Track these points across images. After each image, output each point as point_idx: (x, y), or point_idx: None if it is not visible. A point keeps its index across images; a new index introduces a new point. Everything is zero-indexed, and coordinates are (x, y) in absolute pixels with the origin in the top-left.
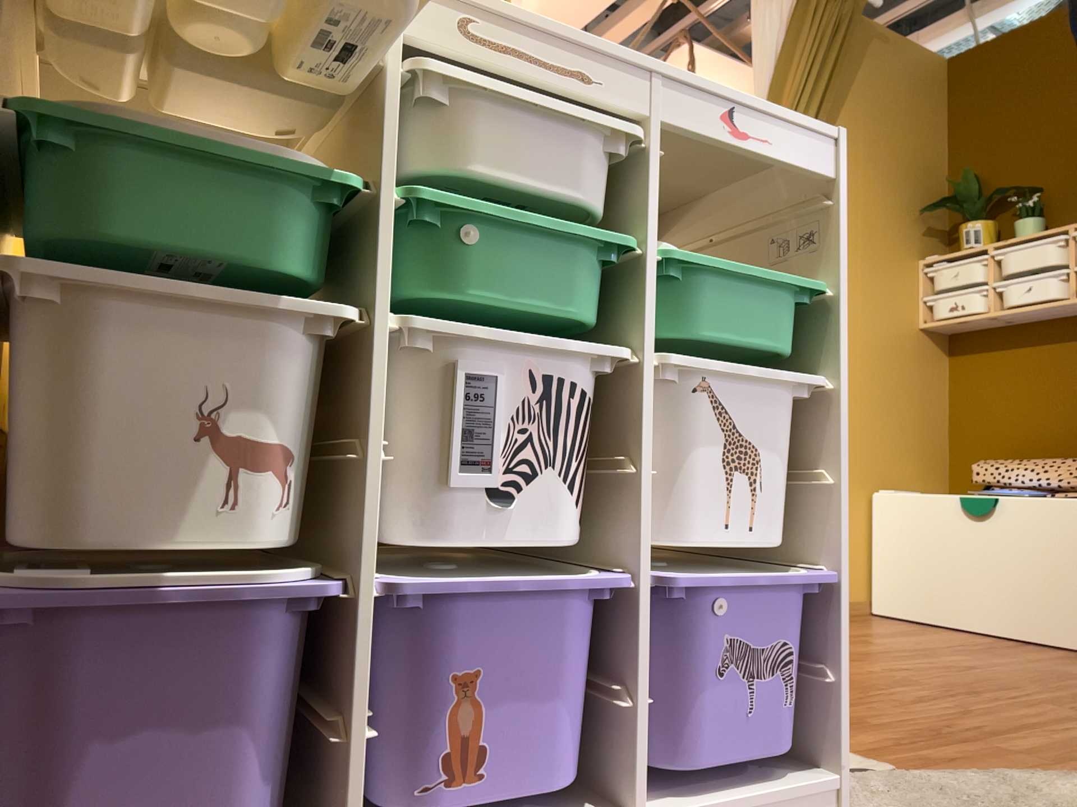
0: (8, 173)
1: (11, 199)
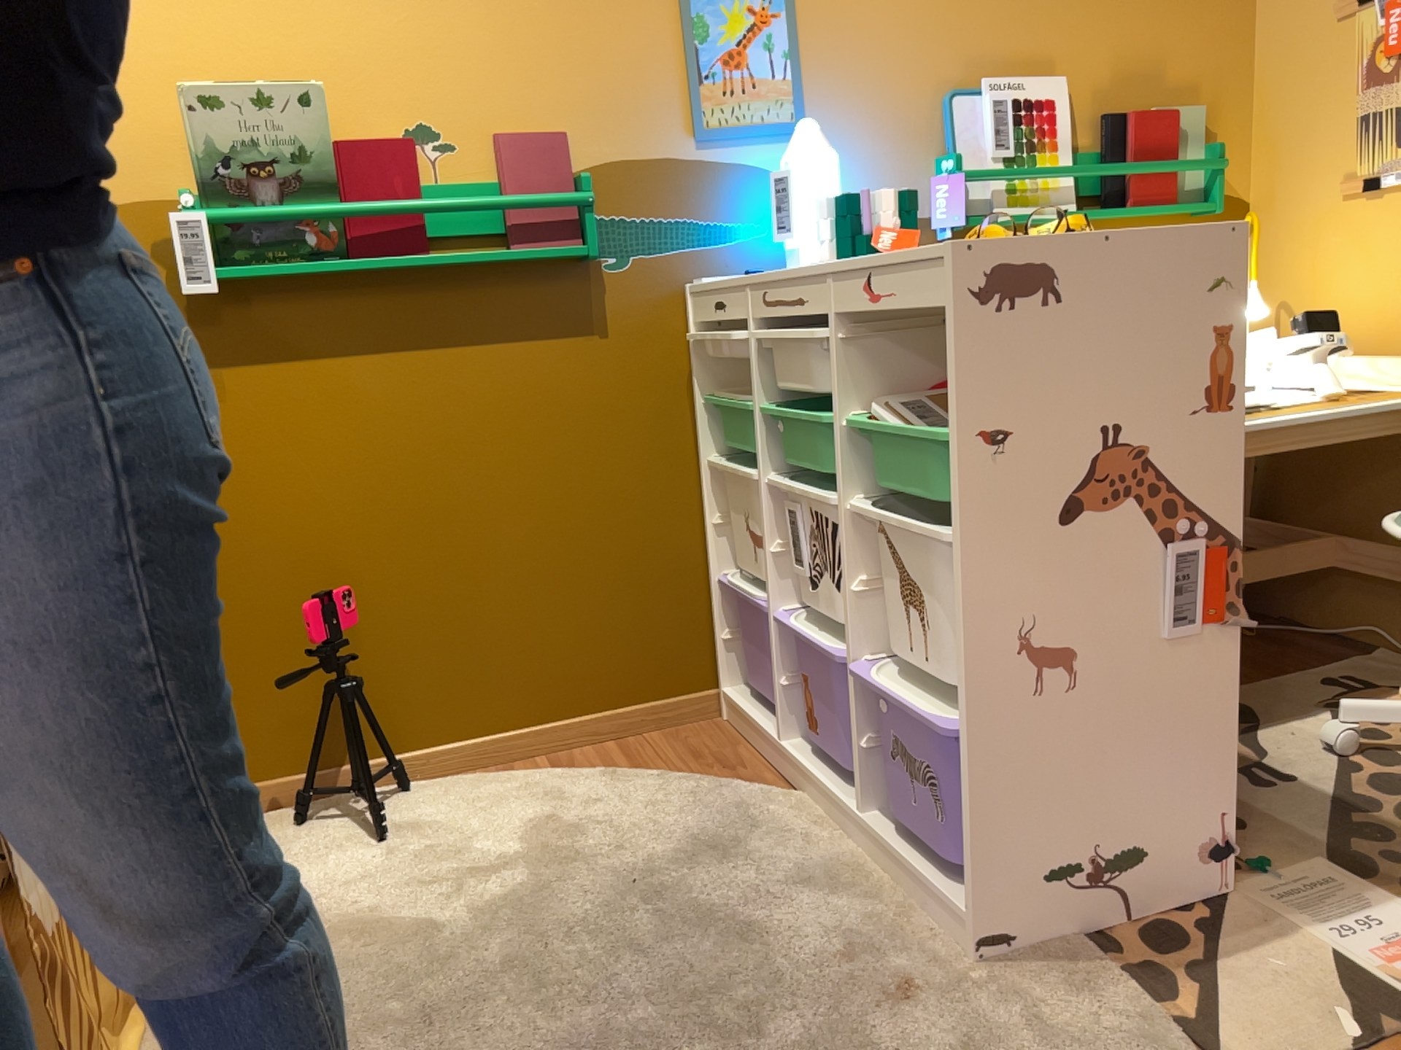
0: (707, 421)
1: (724, 424)
